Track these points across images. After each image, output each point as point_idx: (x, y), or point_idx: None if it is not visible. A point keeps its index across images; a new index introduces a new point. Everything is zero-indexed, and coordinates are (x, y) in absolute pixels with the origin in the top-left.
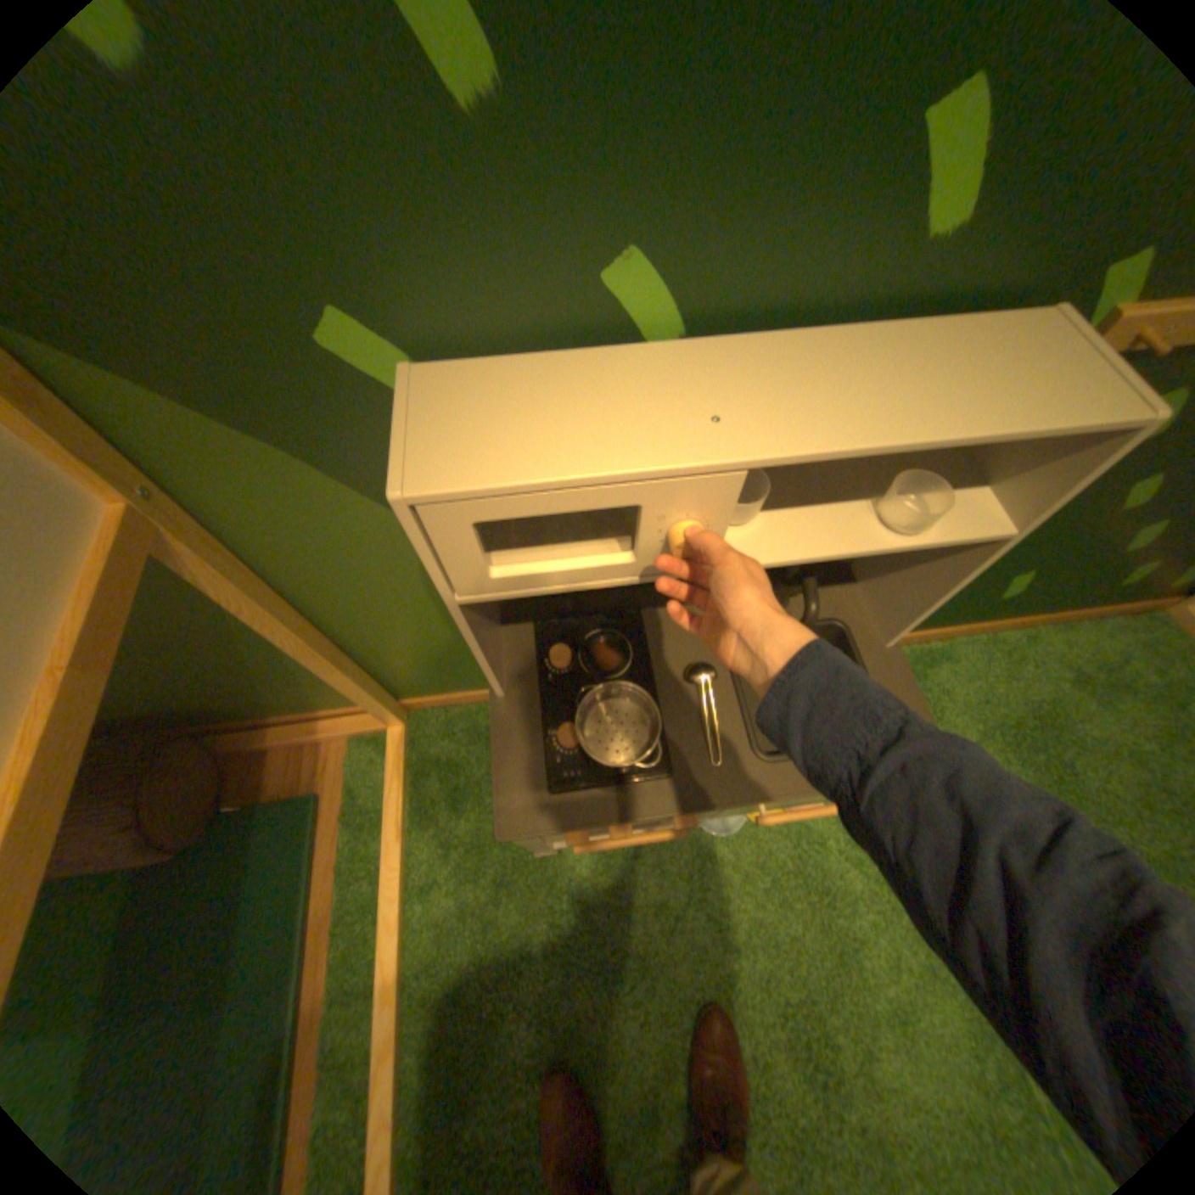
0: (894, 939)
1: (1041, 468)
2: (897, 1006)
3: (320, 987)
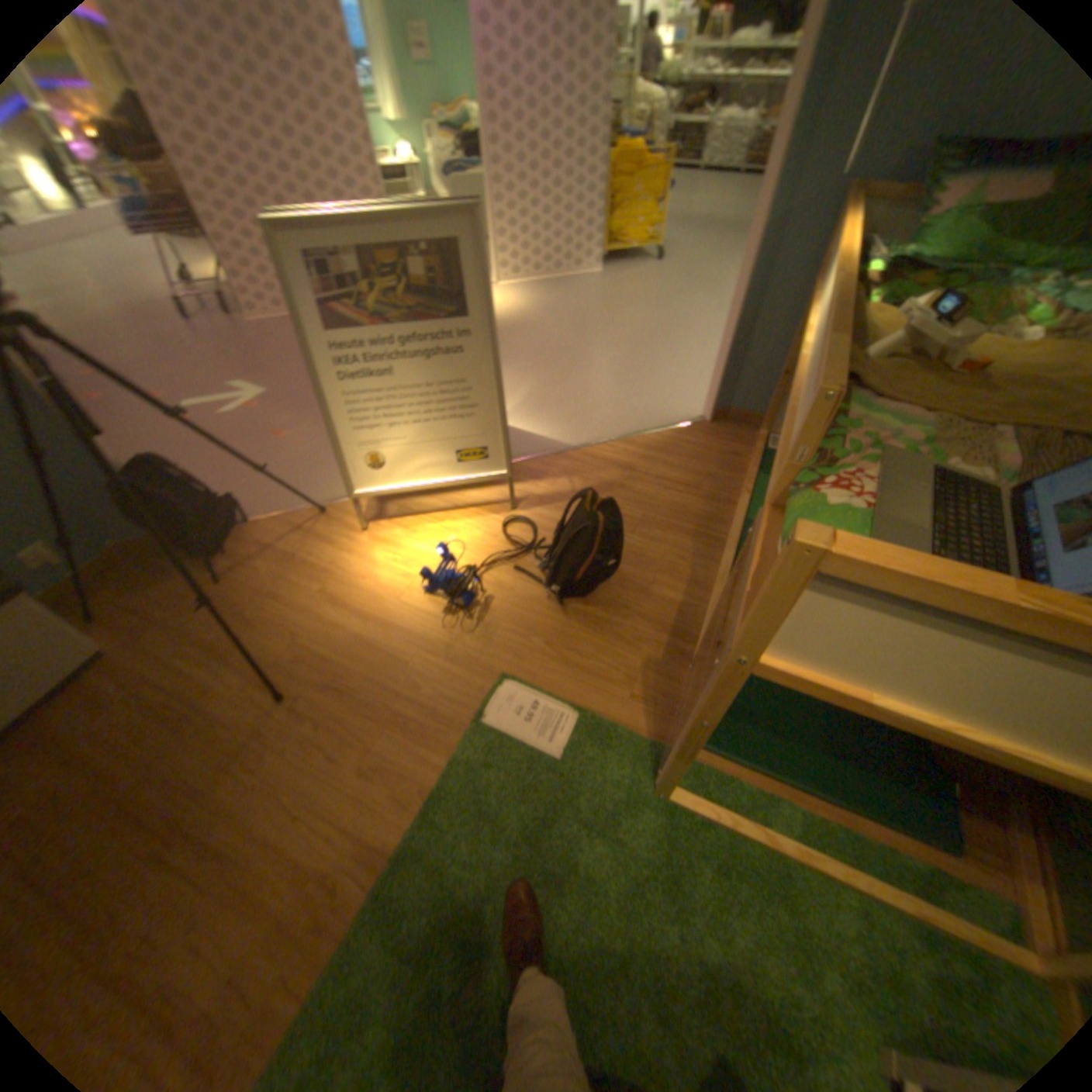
0: None
1: None
2: None
3: (814, 814)
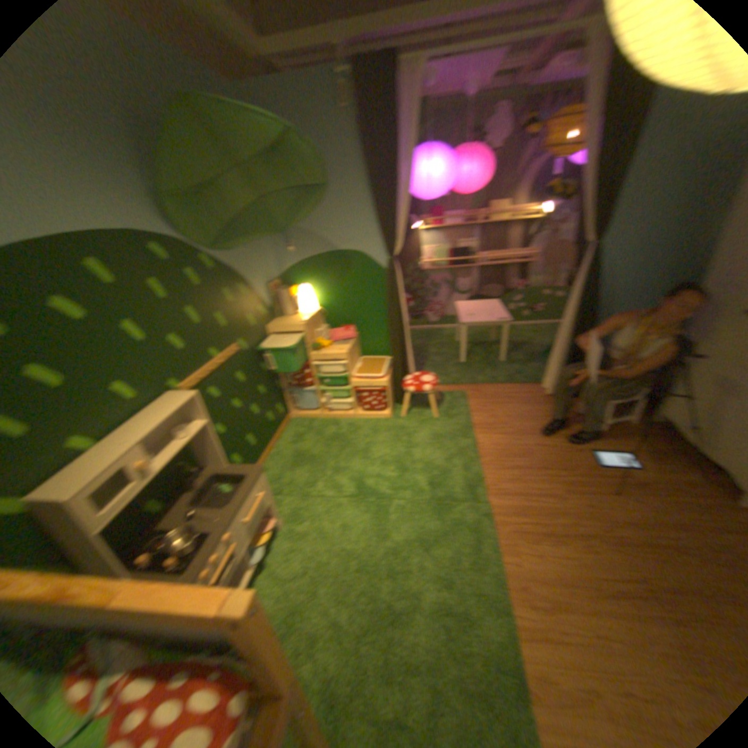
0: (325, 519)
1: (197, 410)
2: (340, 526)
3: None
